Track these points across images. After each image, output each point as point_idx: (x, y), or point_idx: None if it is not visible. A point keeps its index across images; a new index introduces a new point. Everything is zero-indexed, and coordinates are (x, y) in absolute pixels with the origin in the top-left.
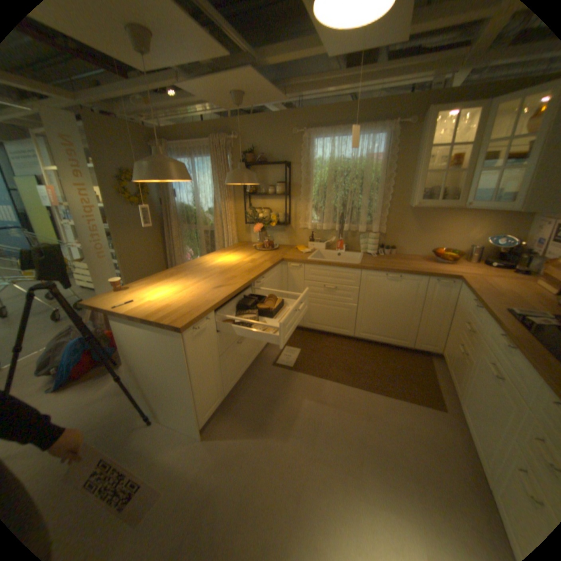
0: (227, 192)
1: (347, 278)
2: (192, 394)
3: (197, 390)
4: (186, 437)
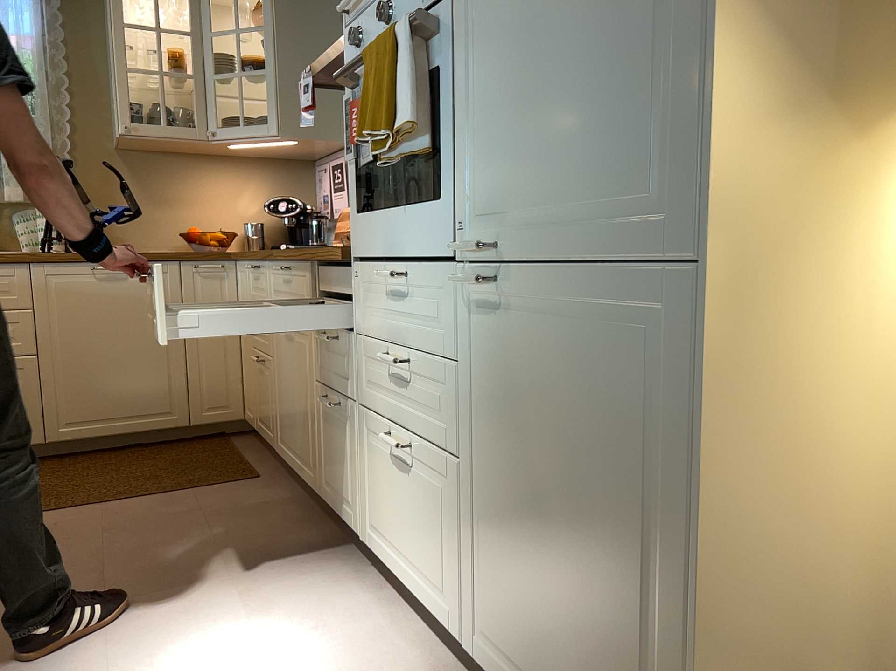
0: None
1: None
2: None
3: None
4: None
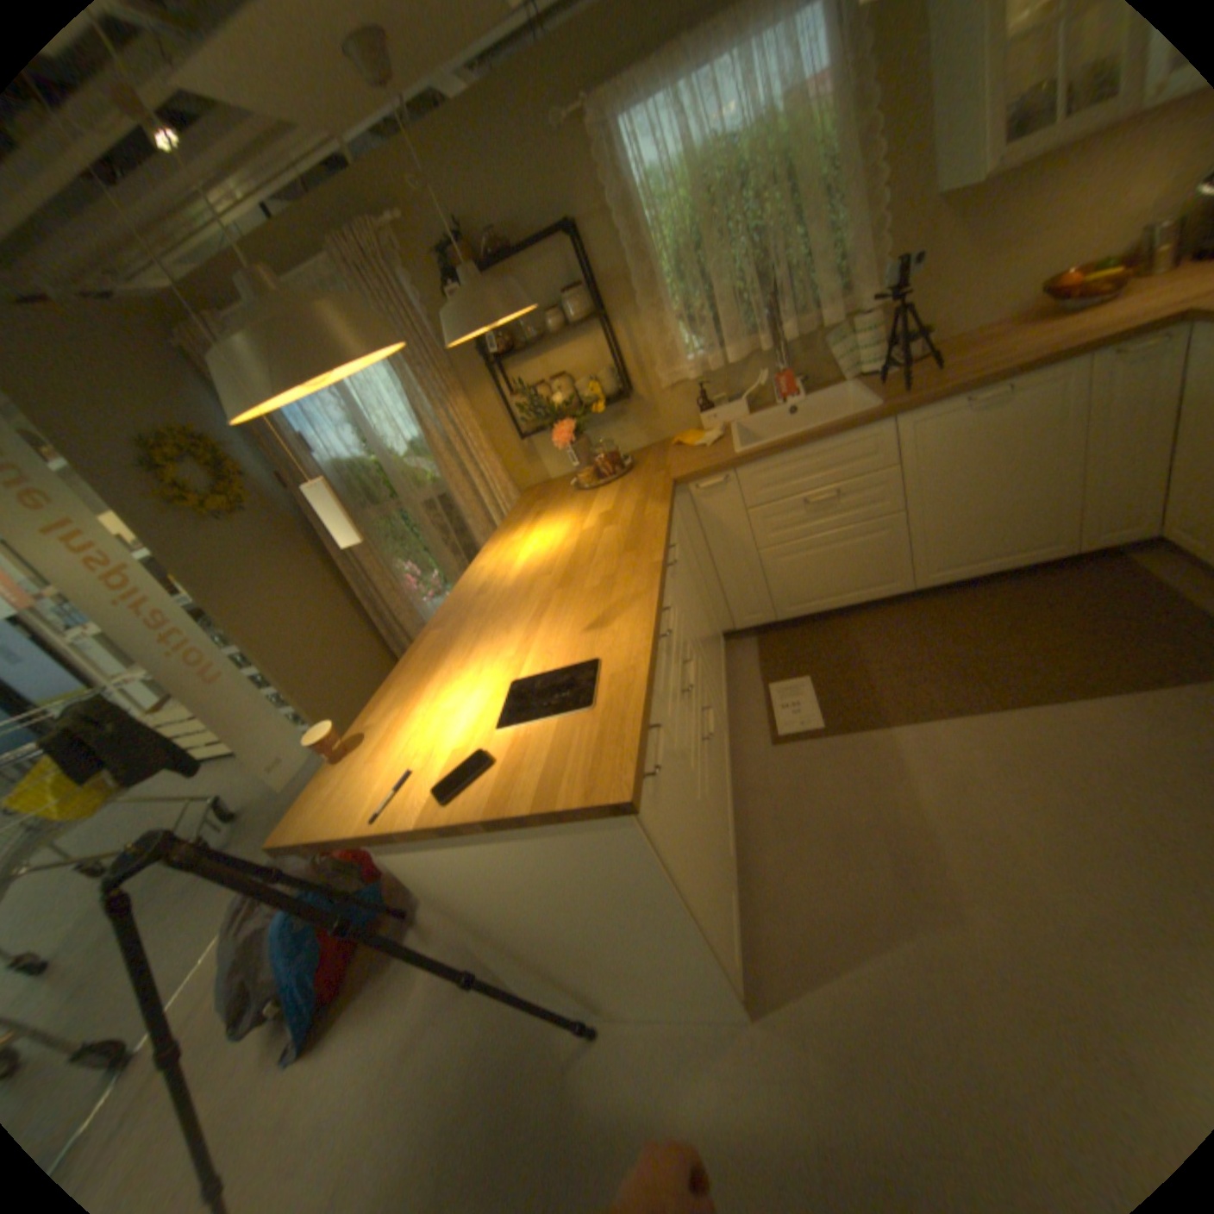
0: (442, 381)
1: (863, 457)
2: (705, 937)
3: (707, 919)
4: (710, 1028)
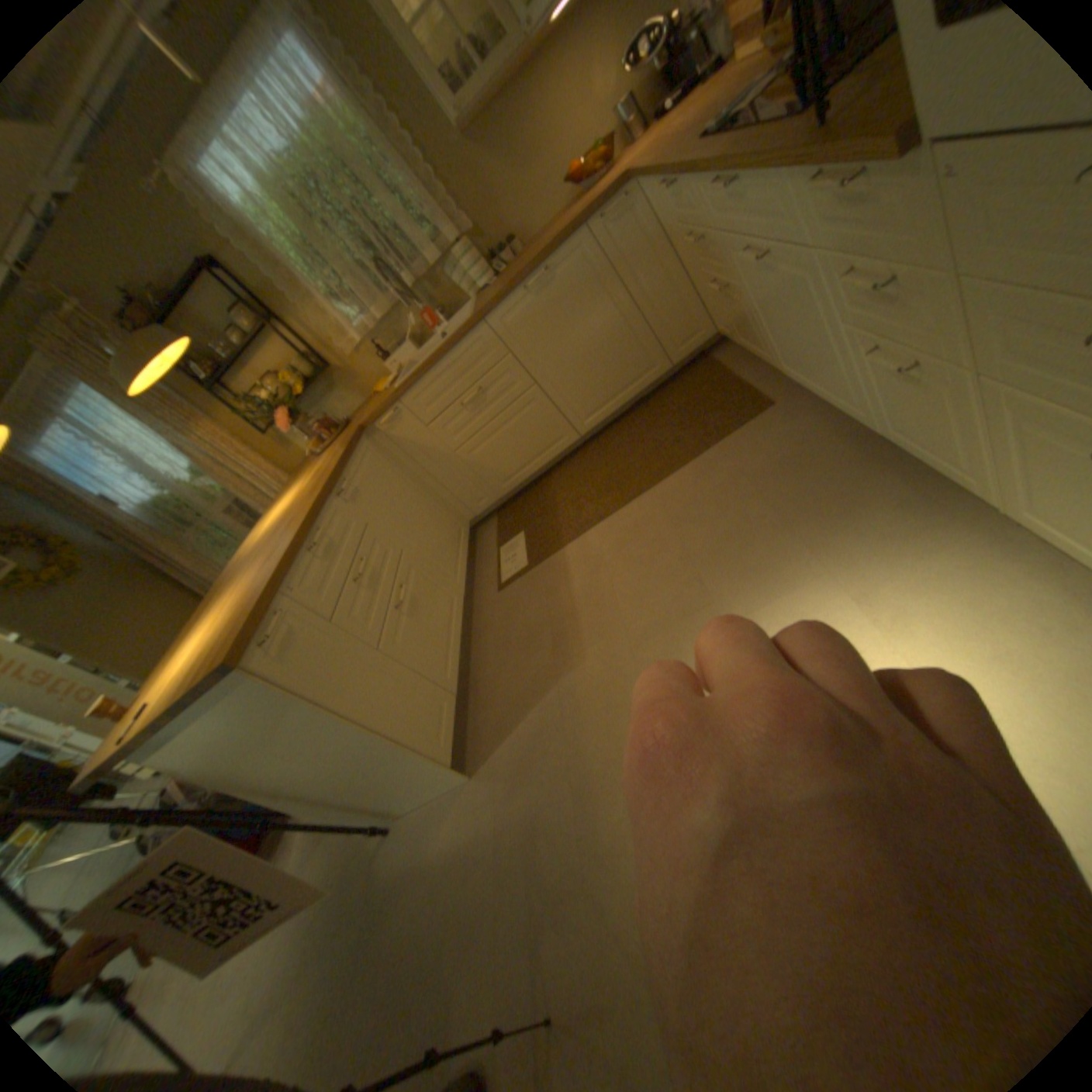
0: (177, 410)
1: (481, 355)
2: (377, 731)
3: (381, 719)
4: (448, 793)
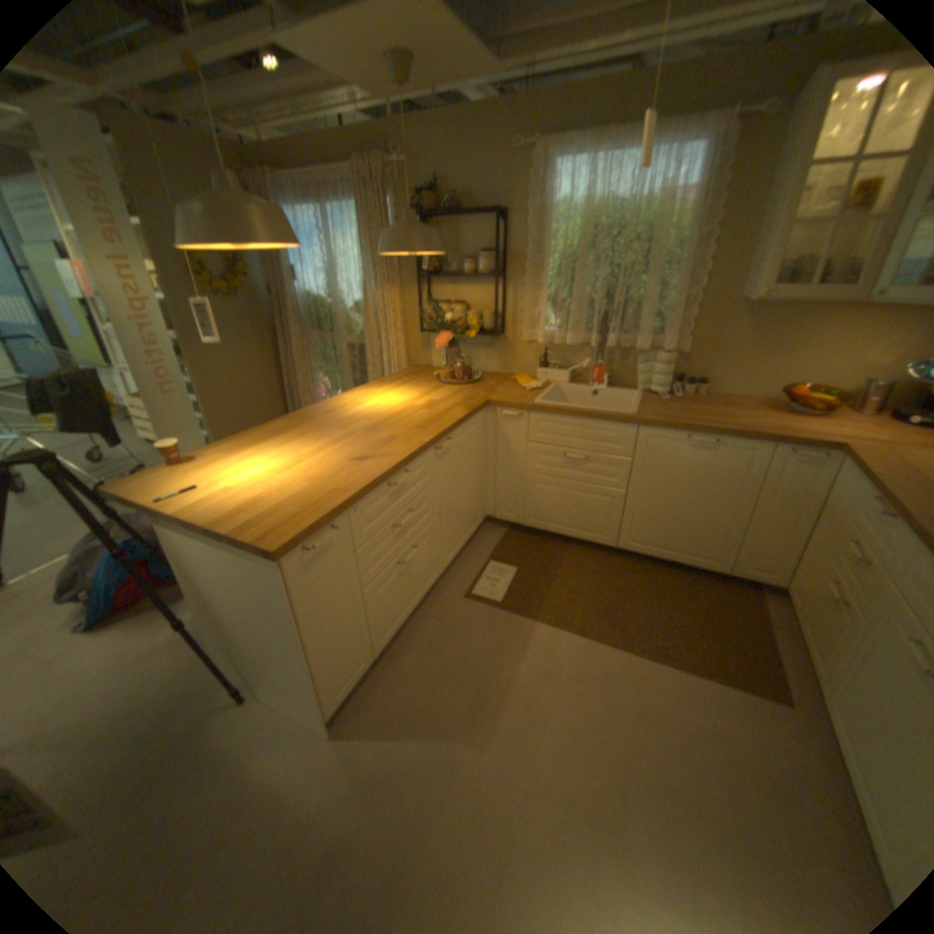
0: (387, 271)
1: (610, 442)
2: (308, 666)
3: (318, 658)
4: (303, 732)
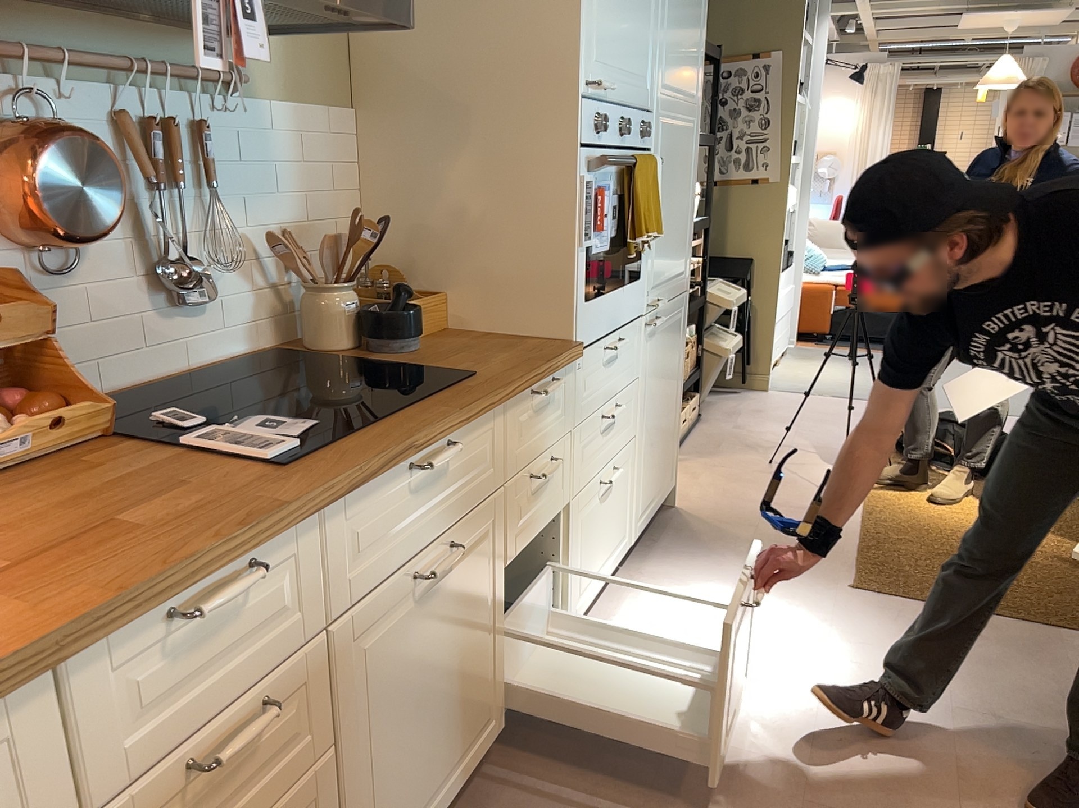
0: None
1: None
2: None
3: None
4: None
